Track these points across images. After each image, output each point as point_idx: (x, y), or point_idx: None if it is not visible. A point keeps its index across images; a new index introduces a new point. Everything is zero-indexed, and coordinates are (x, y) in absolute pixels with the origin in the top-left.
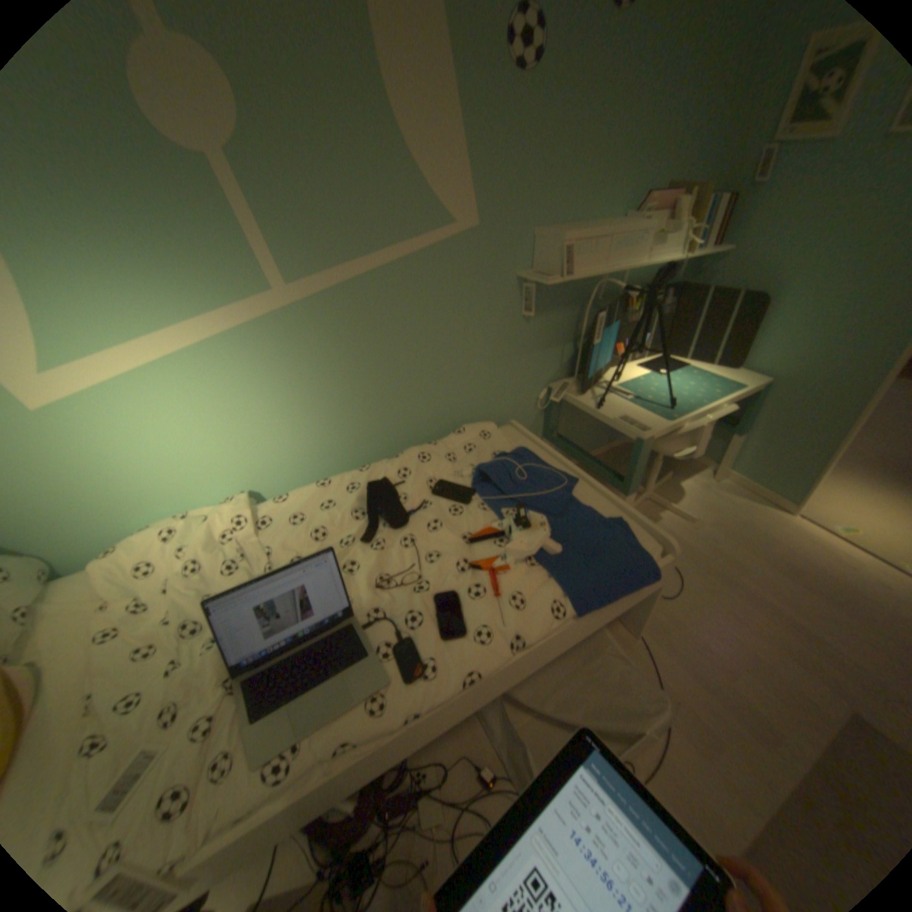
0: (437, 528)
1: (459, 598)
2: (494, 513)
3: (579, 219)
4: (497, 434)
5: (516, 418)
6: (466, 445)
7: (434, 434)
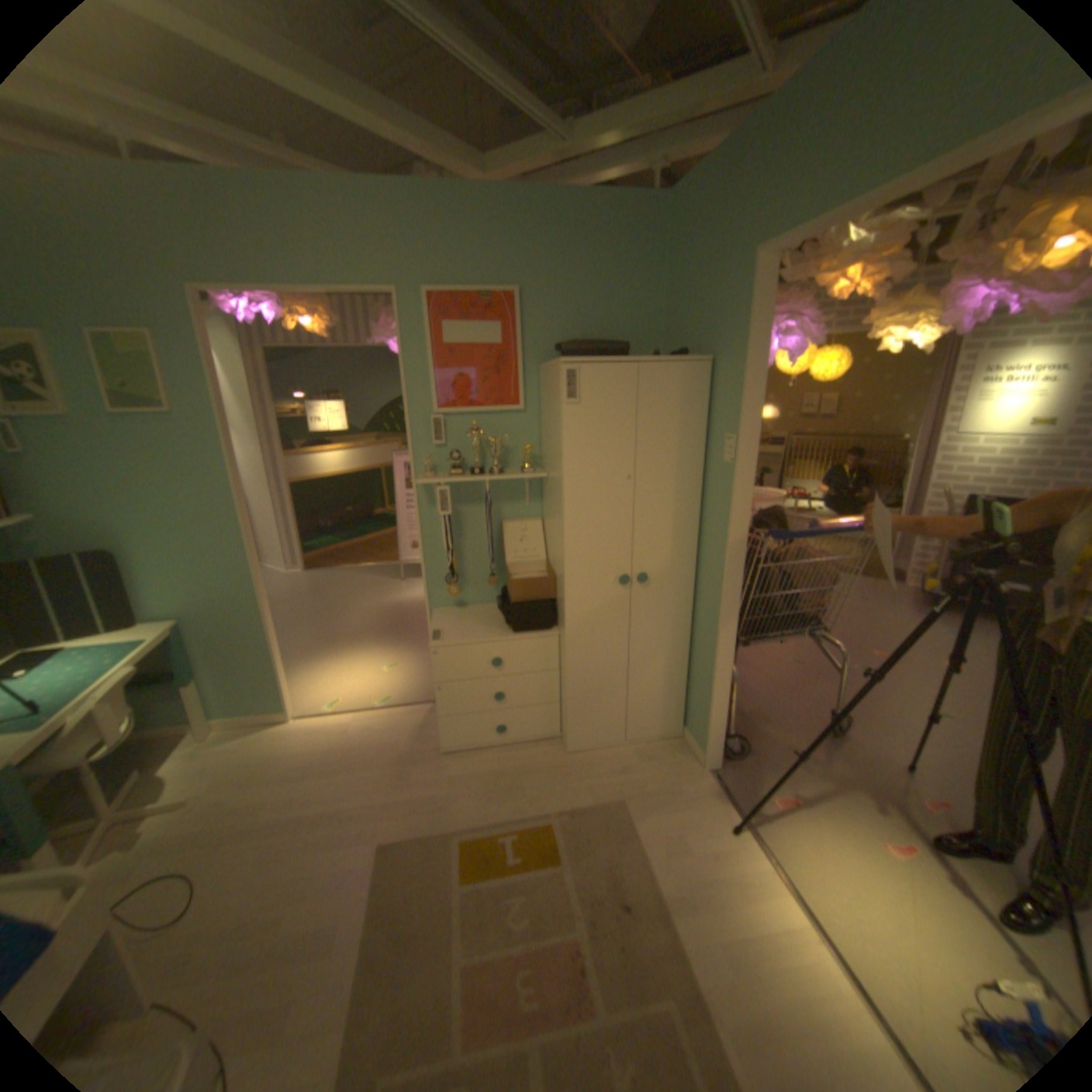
0: None
1: None
2: None
3: None
4: None
5: None
6: None
7: None
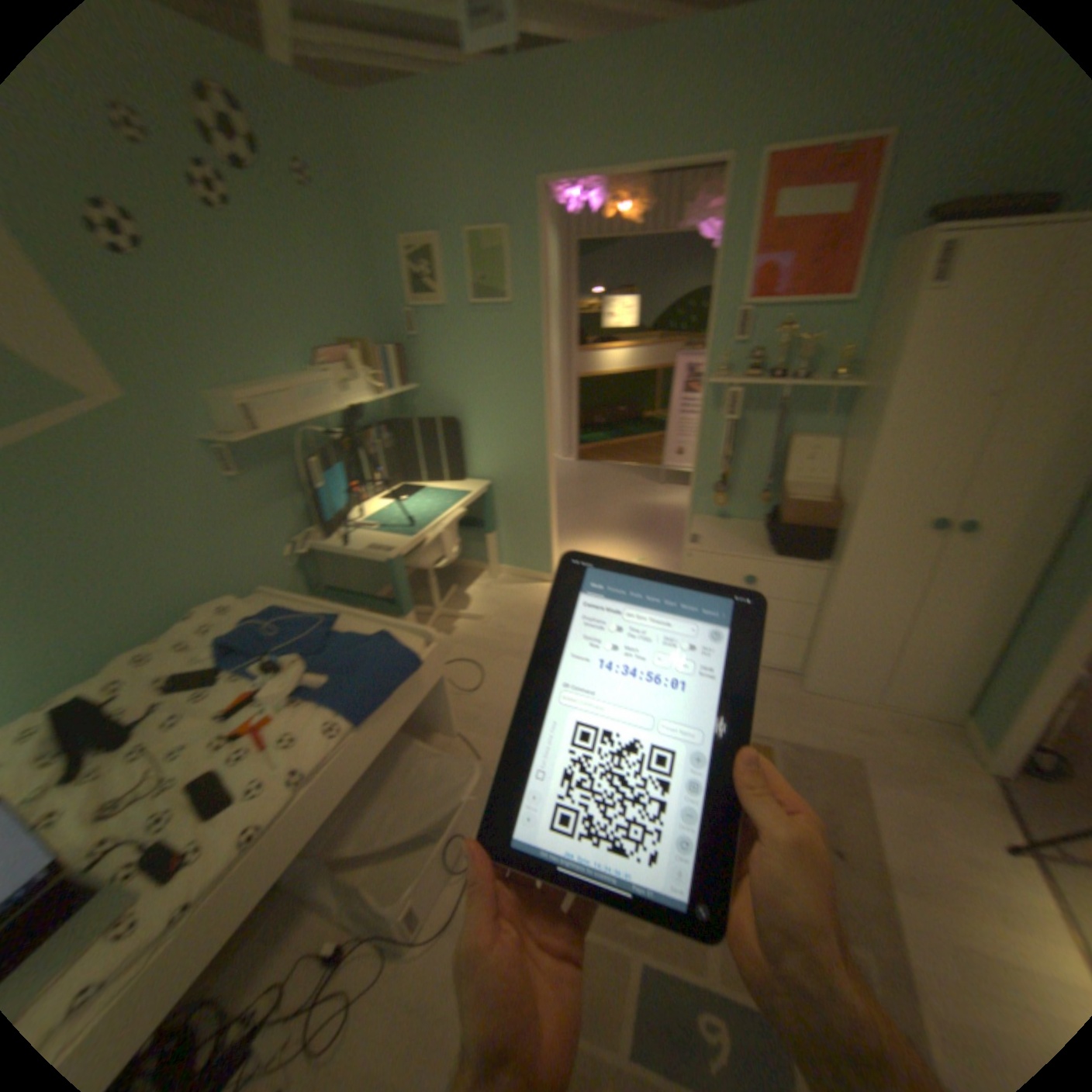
0: (169, 728)
1: (212, 778)
2: (241, 681)
3: (248, 379)
4: (232, 606)
5: (261, 586)
6: (194, 631)
7: (147, 636)
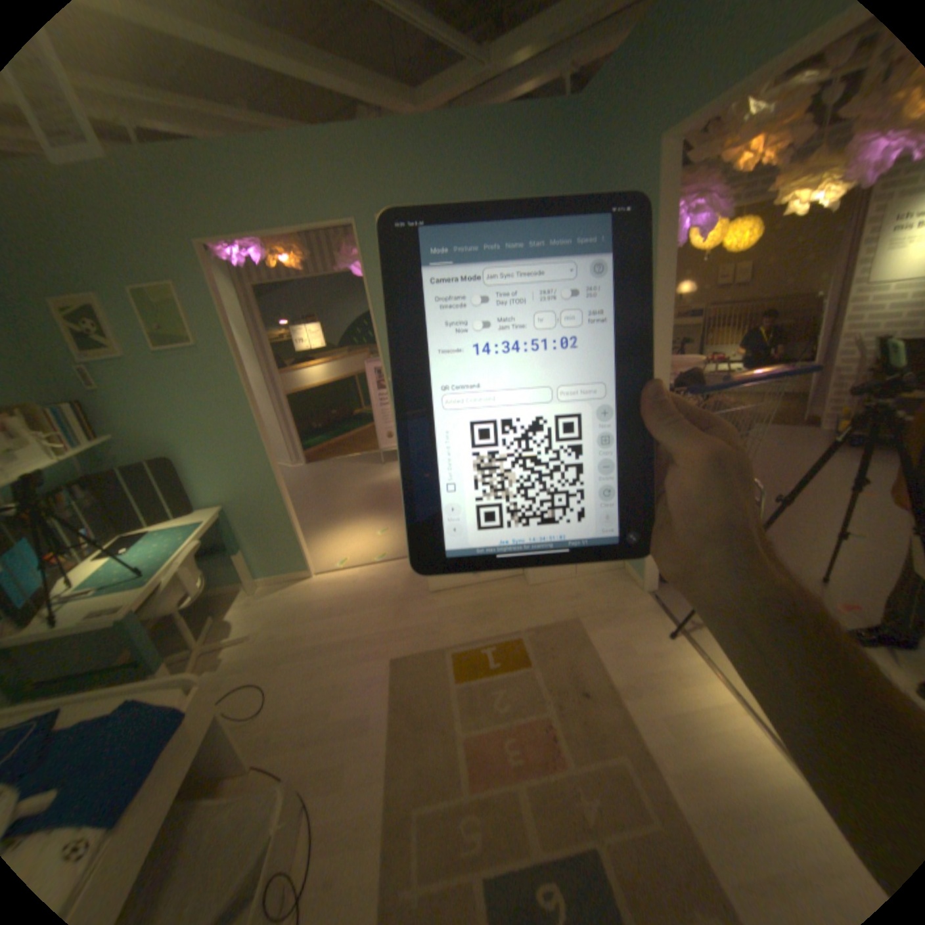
0: None
1: None
2: None
3: None
4: None
5: None
6: None
7: None
